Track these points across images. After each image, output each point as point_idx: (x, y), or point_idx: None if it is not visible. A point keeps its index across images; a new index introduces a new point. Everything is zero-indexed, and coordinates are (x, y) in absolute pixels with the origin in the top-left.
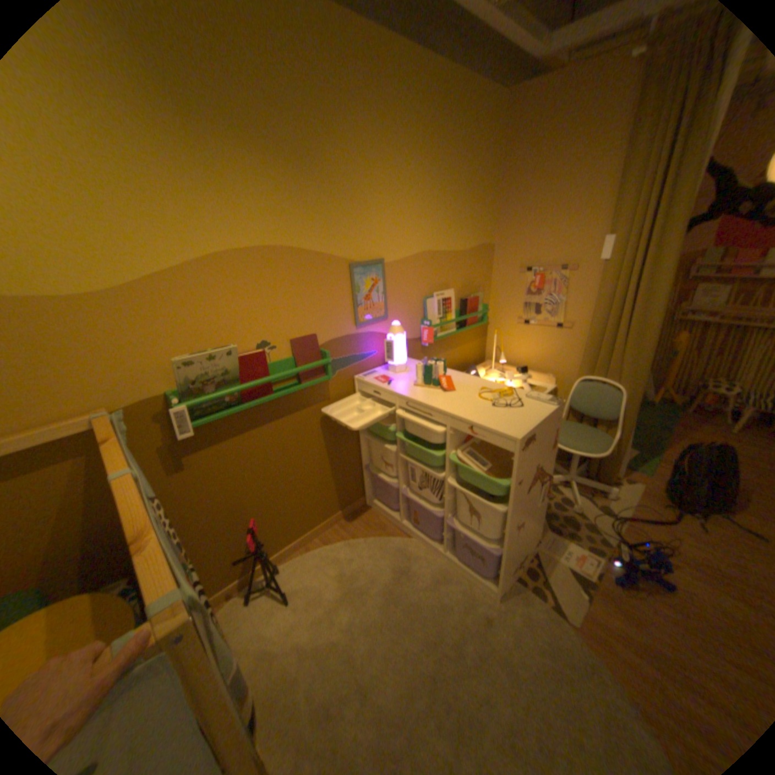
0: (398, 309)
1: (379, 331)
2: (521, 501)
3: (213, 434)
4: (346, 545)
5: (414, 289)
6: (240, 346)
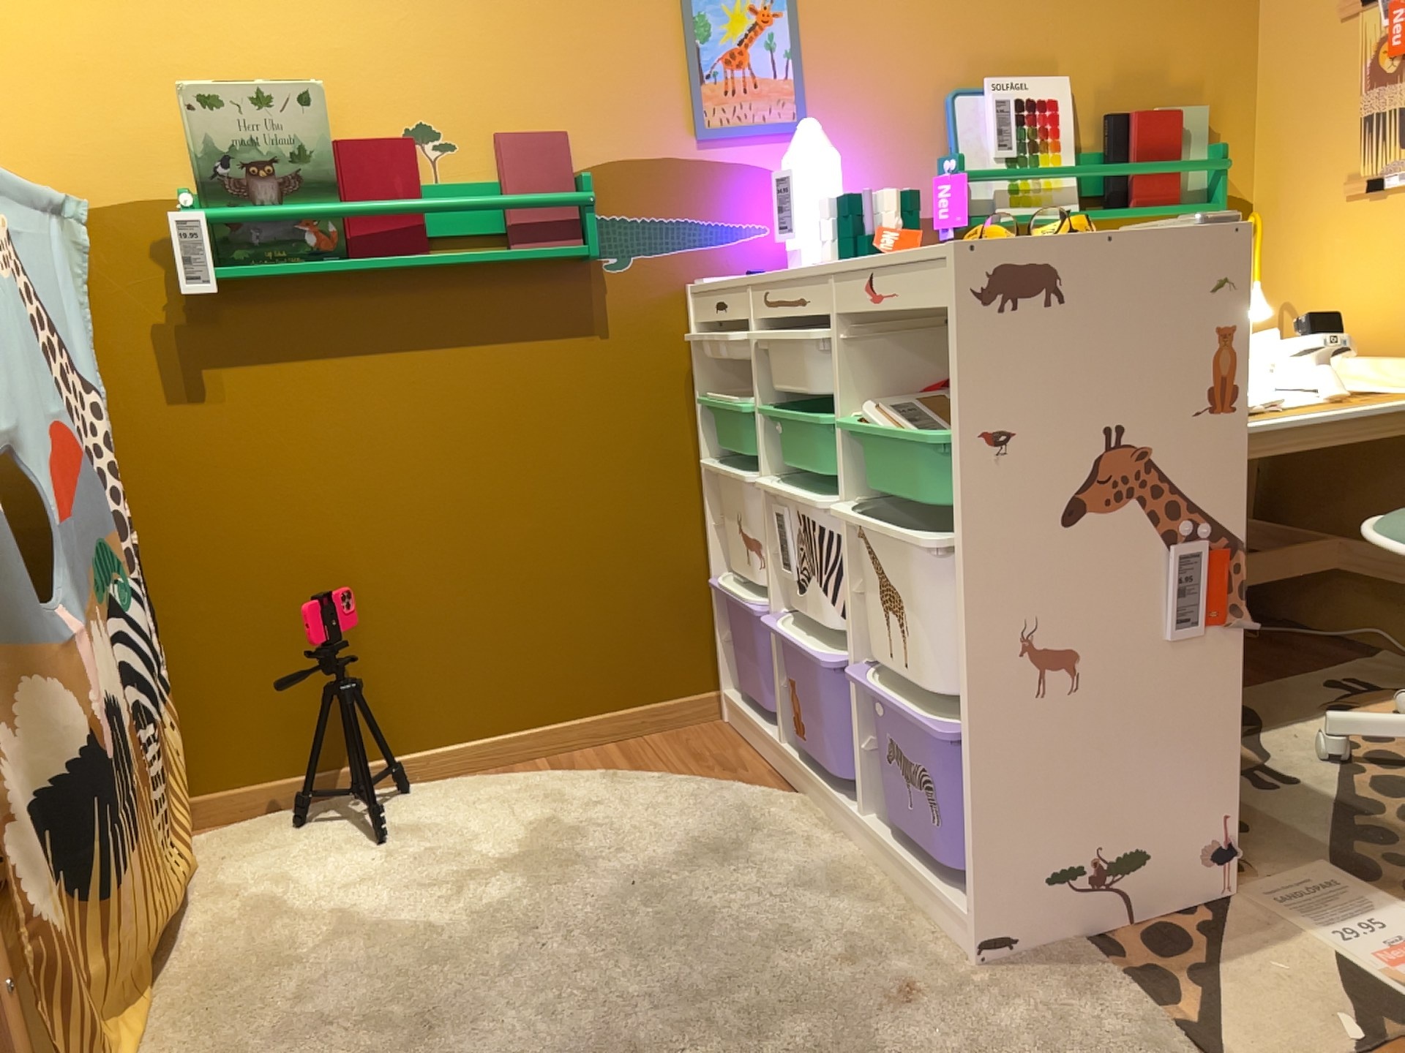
0: (847, 114)
1: (780, 167)
2: (1014, 529)
3: (281, 331)
4: (603, 775)
5: (910, 62)
6: (365, 126)
